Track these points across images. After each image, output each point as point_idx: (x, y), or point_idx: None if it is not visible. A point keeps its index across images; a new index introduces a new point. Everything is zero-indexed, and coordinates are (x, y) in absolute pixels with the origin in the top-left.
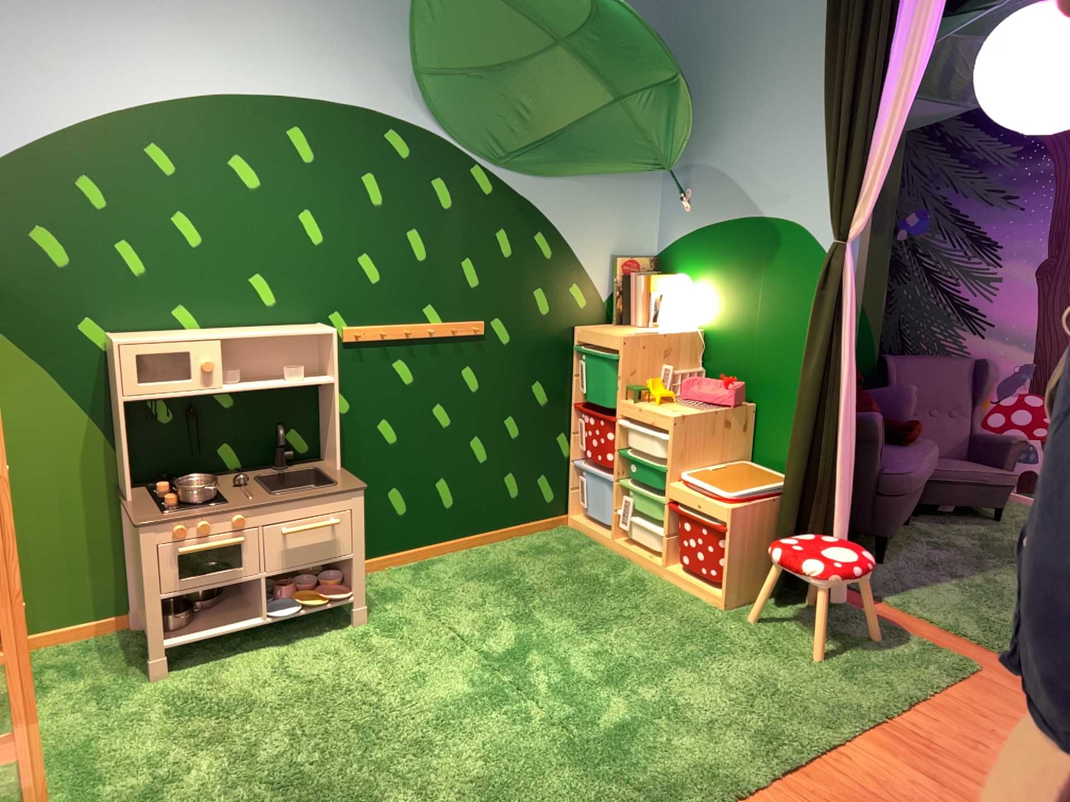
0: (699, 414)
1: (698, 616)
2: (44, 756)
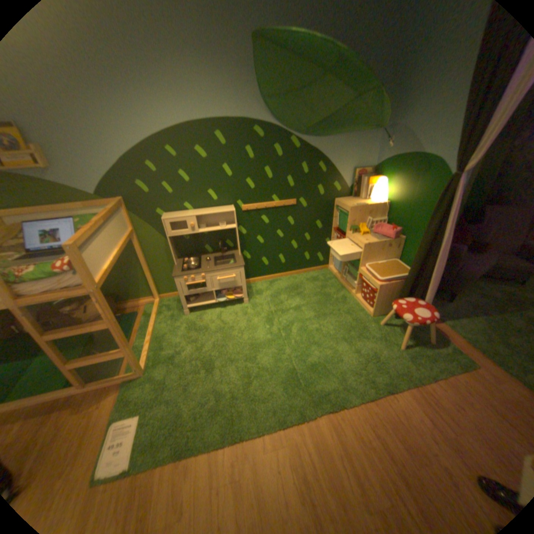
0: (376, 242)
1: (361, 318)
2: (153, 337)
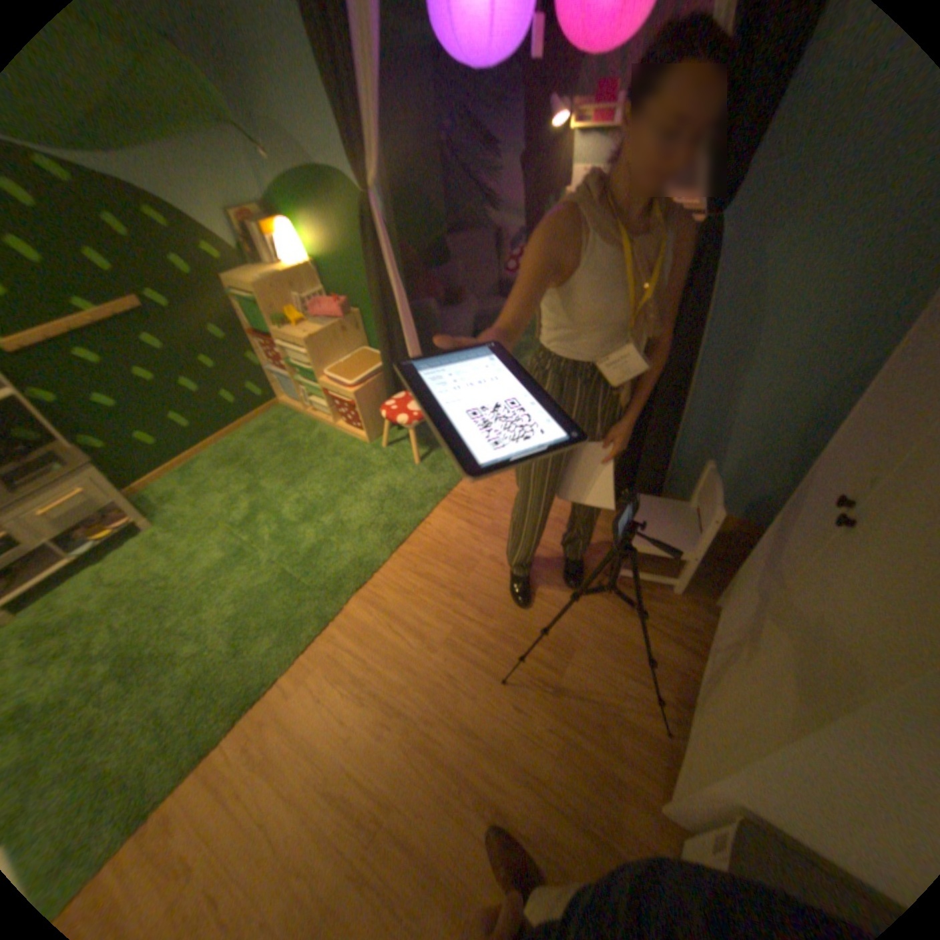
0: (319, 331)
1: (354, 452)
2: None
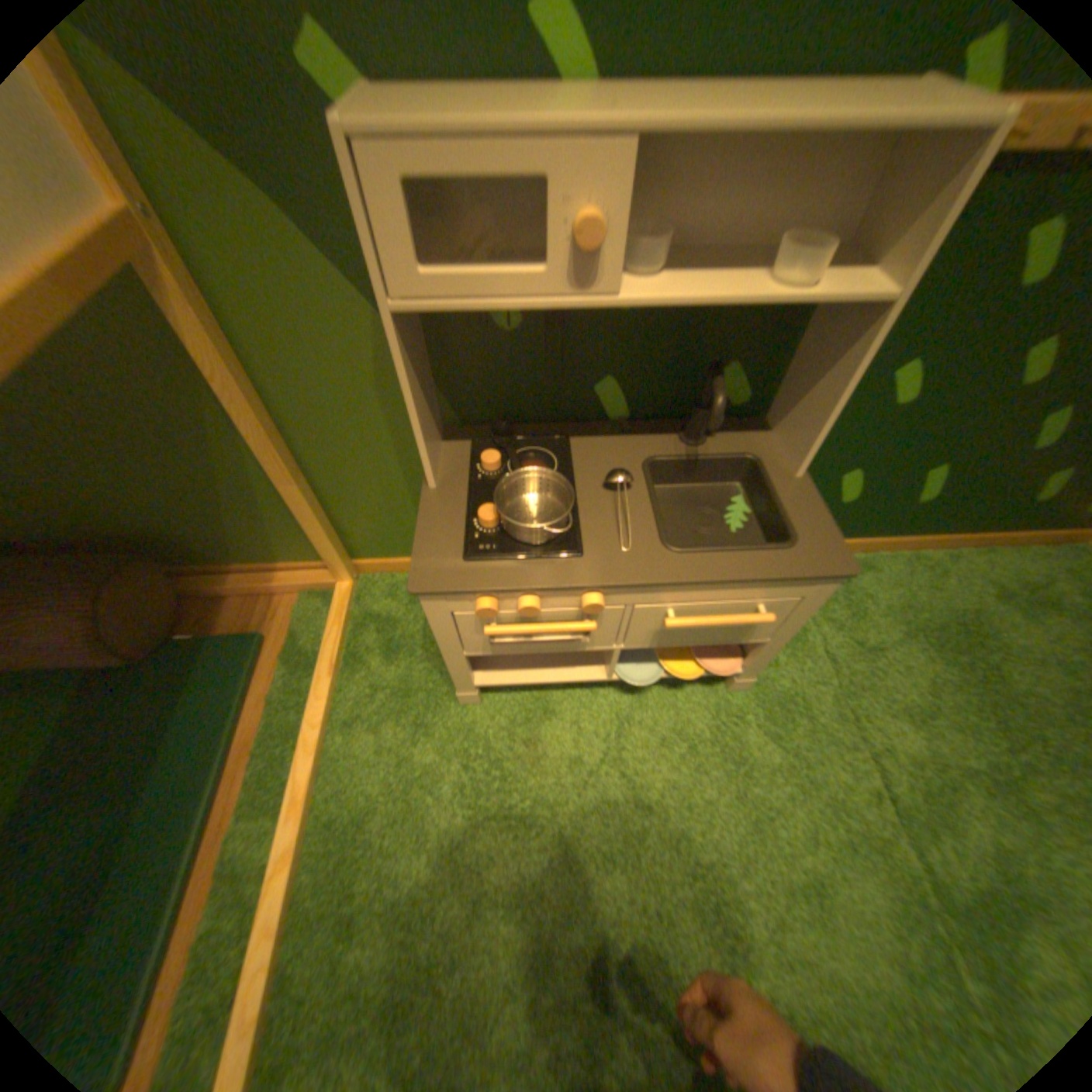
0: None
1: None
2: (313, 821)
